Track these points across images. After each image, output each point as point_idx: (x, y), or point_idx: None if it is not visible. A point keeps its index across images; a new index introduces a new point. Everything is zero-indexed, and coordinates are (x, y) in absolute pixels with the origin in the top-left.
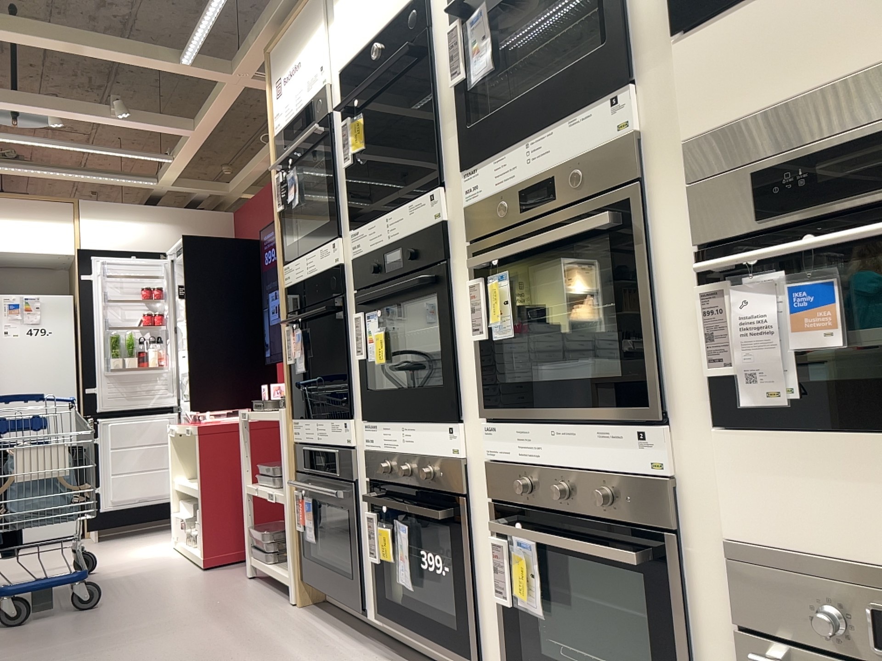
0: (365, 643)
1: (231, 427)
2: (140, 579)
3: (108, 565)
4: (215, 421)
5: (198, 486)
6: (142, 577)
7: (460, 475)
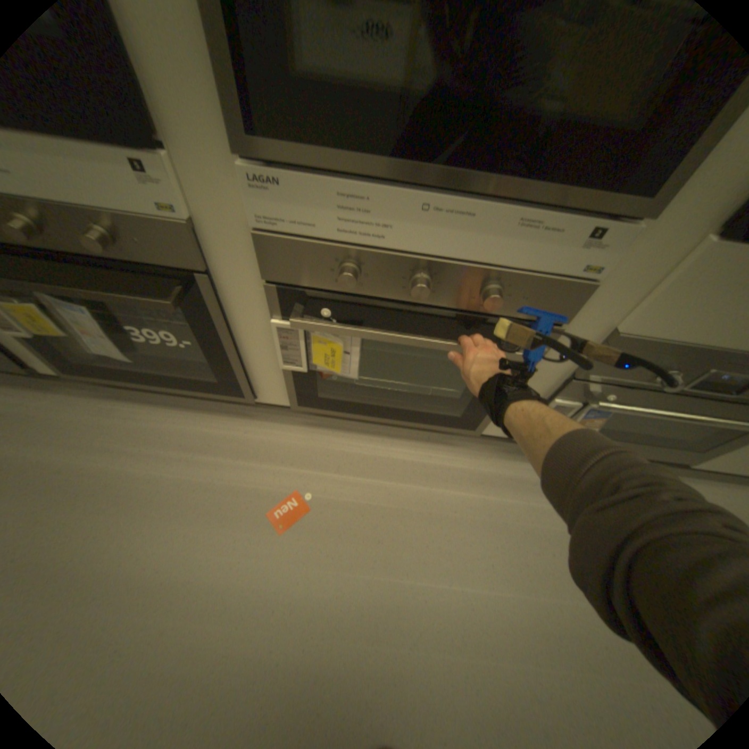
0: (51, 387)
1: None
2: None
3: None
4: None
5: None
6: None
7: (188, 243)
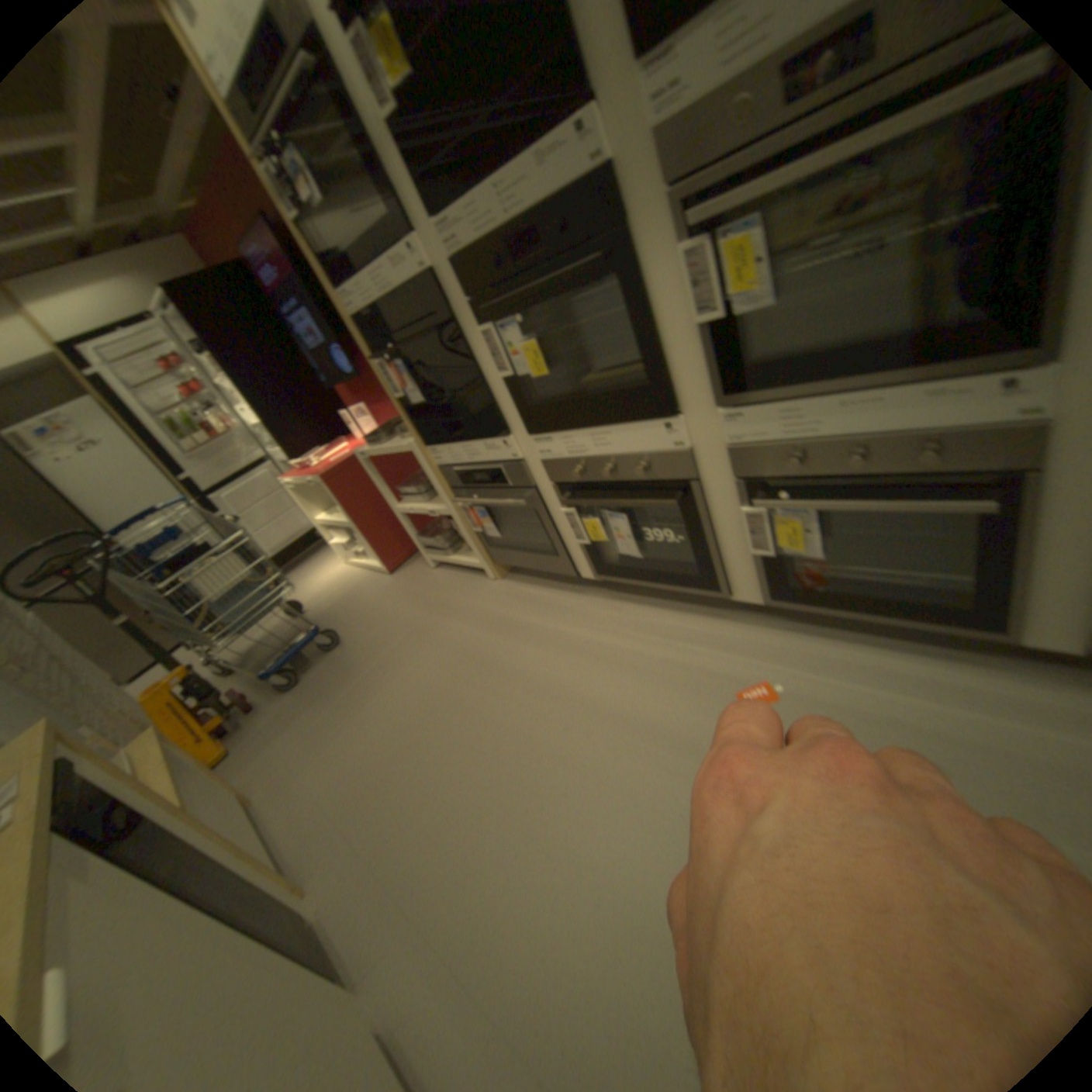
0: (582, 590)
1: (343, 463)
2: (346, 603)
3: (307, 601)
4: (321, 462)
5: (342, 518)
6: (345, 601)
7: (687, 460)
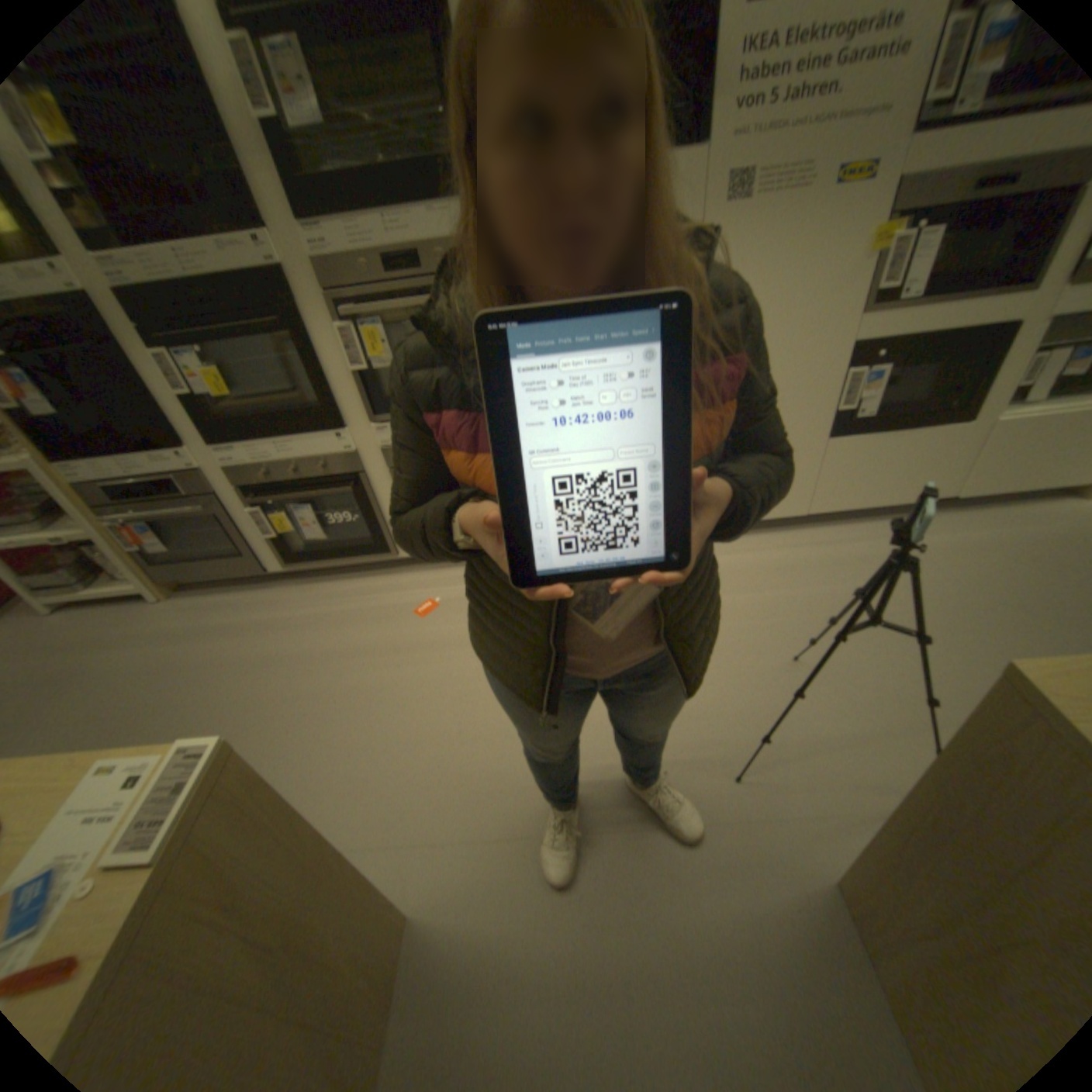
0: (270, 589)
1: None
2: None
3: None
4: None
5: None
6: None
7: (356, 463)
